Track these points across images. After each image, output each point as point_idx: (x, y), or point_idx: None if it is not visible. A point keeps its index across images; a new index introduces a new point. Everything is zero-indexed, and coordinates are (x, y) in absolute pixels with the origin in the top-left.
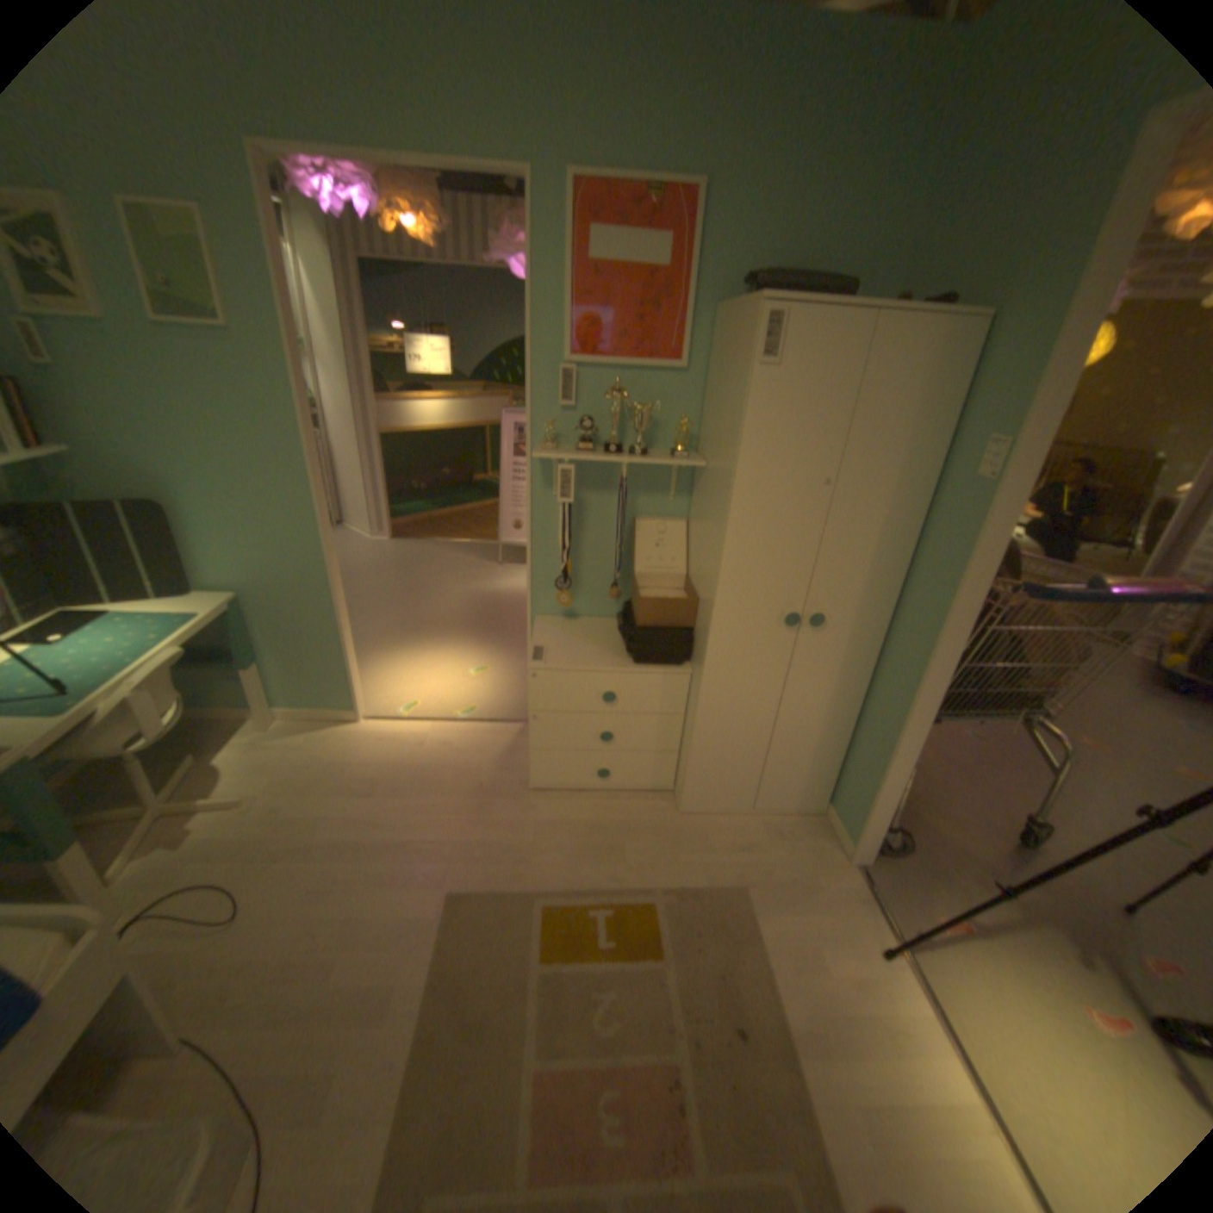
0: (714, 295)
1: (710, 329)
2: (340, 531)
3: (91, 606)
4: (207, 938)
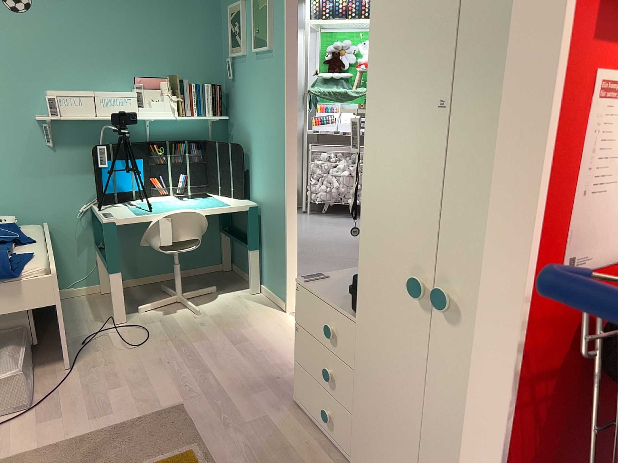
0: None
1: None
2: None
3: (213, 194)
4: (123, 346)
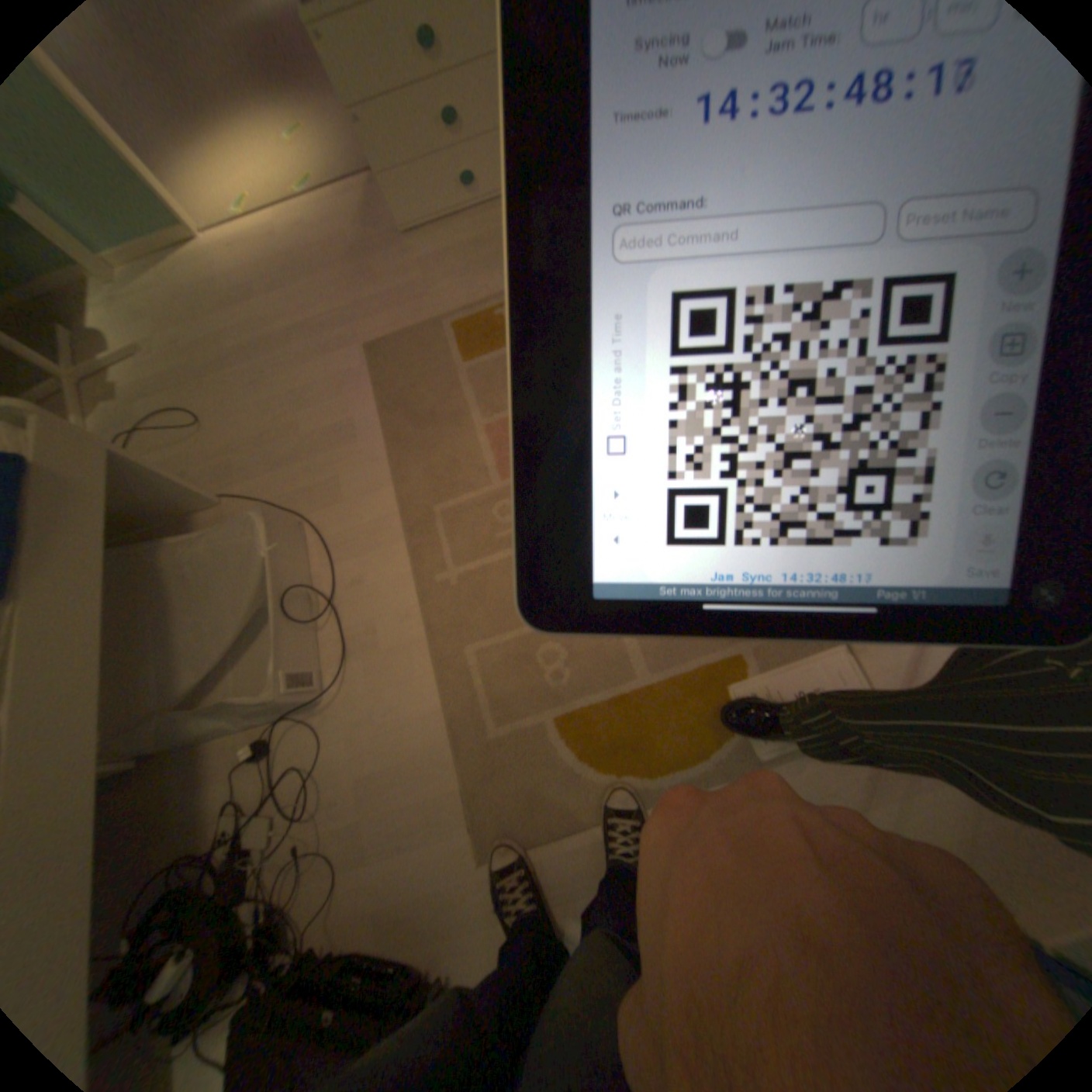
0: None
1: None
2: None
3: None
4: (184, 439)
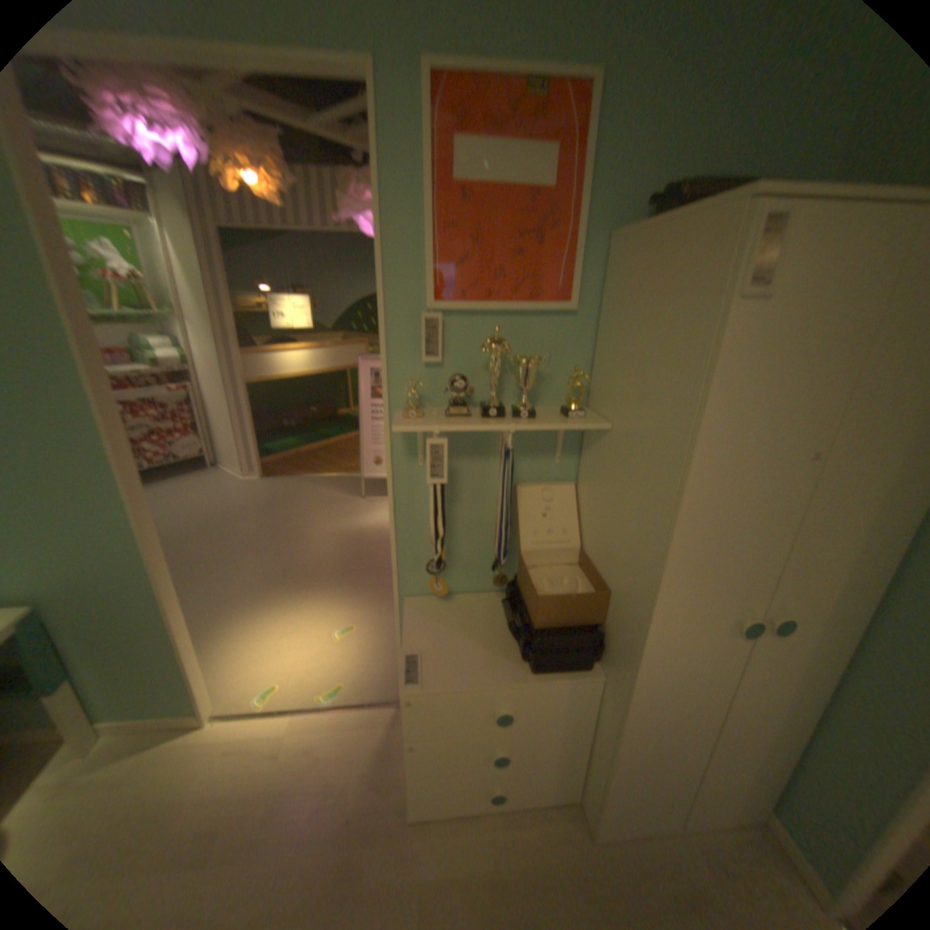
0: (610, 217)
1: (605, 259)
2: (211, 470)
3: None
4: None
